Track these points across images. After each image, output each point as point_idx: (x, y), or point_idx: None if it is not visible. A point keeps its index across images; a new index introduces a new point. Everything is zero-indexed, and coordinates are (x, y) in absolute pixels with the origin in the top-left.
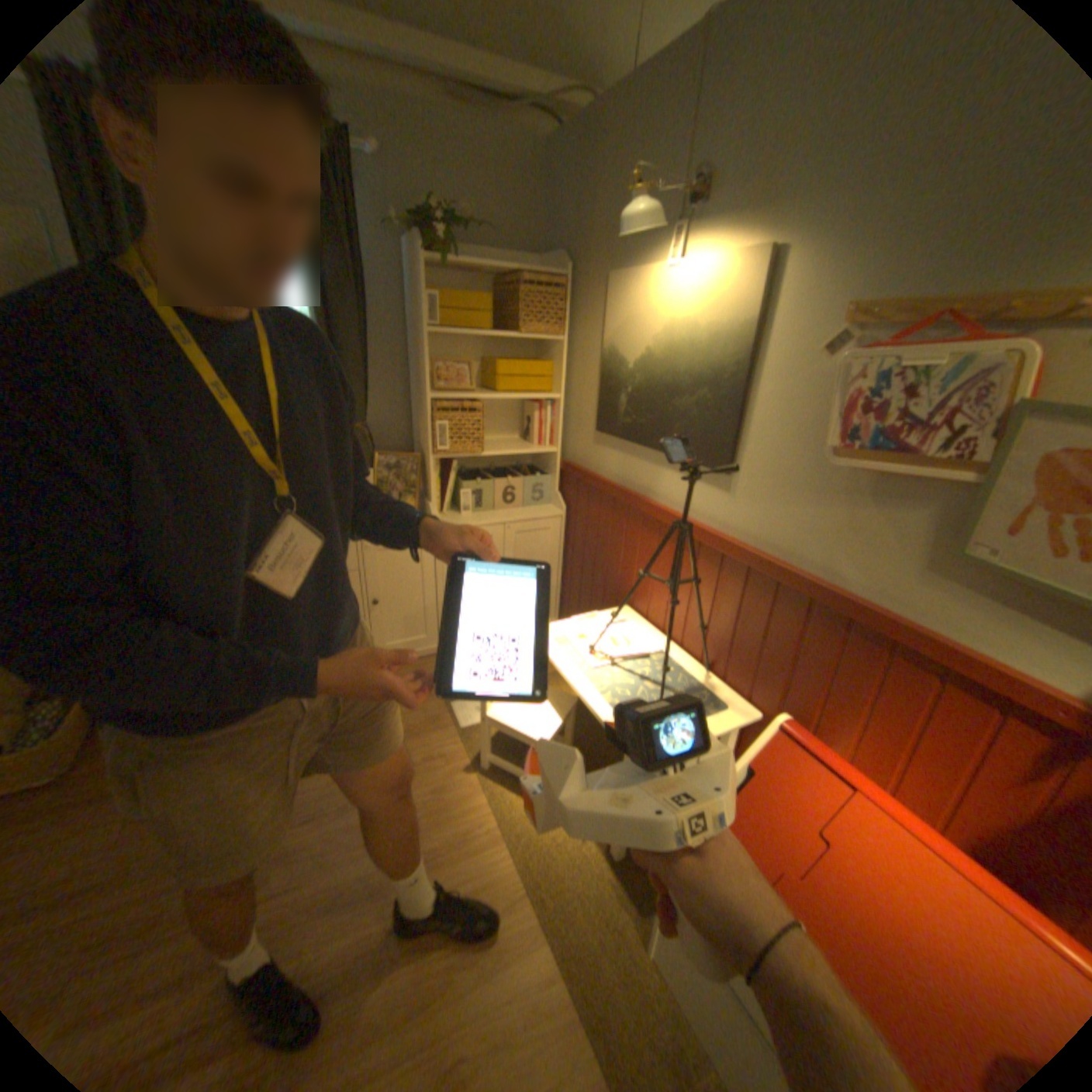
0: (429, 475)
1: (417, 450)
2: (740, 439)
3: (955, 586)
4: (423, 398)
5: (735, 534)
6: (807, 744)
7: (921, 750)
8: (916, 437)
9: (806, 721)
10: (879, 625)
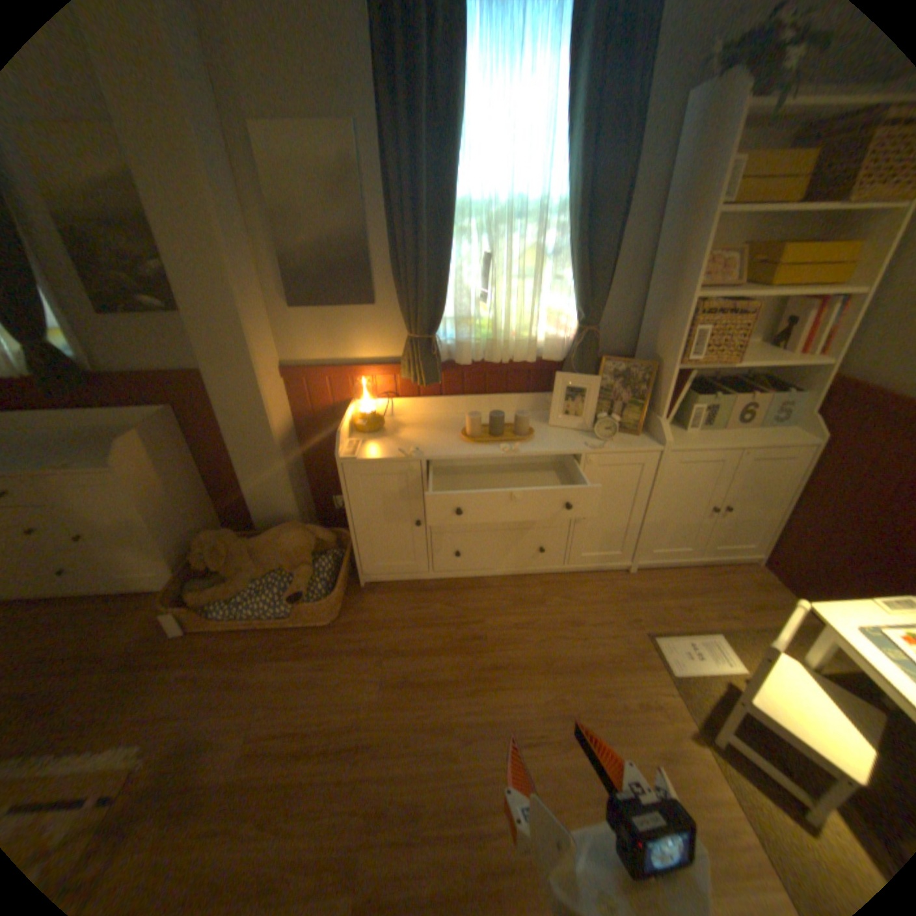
0: (668, 385)
1: (644, 353)
2: None
3: None
4: (683, 295)
5: None
6: None
7: None
8: None
9: None
10: None
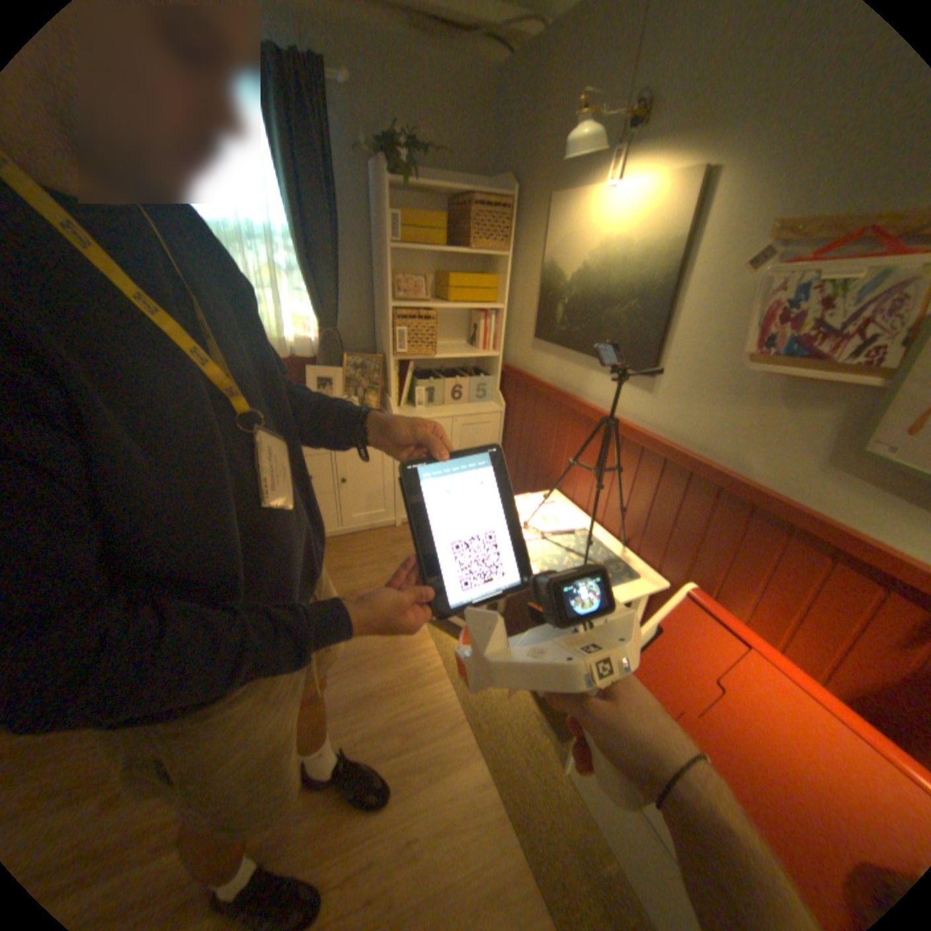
0: (390, 373)
1: (379, 352)
2: (665, 346)
3: (853, 479)
4: (385, 306)
5: (655, 430)
6: (710, 609)
7: (810, 618)
8: (829, 345)
9: (708, 590)
10: (780, 511)
